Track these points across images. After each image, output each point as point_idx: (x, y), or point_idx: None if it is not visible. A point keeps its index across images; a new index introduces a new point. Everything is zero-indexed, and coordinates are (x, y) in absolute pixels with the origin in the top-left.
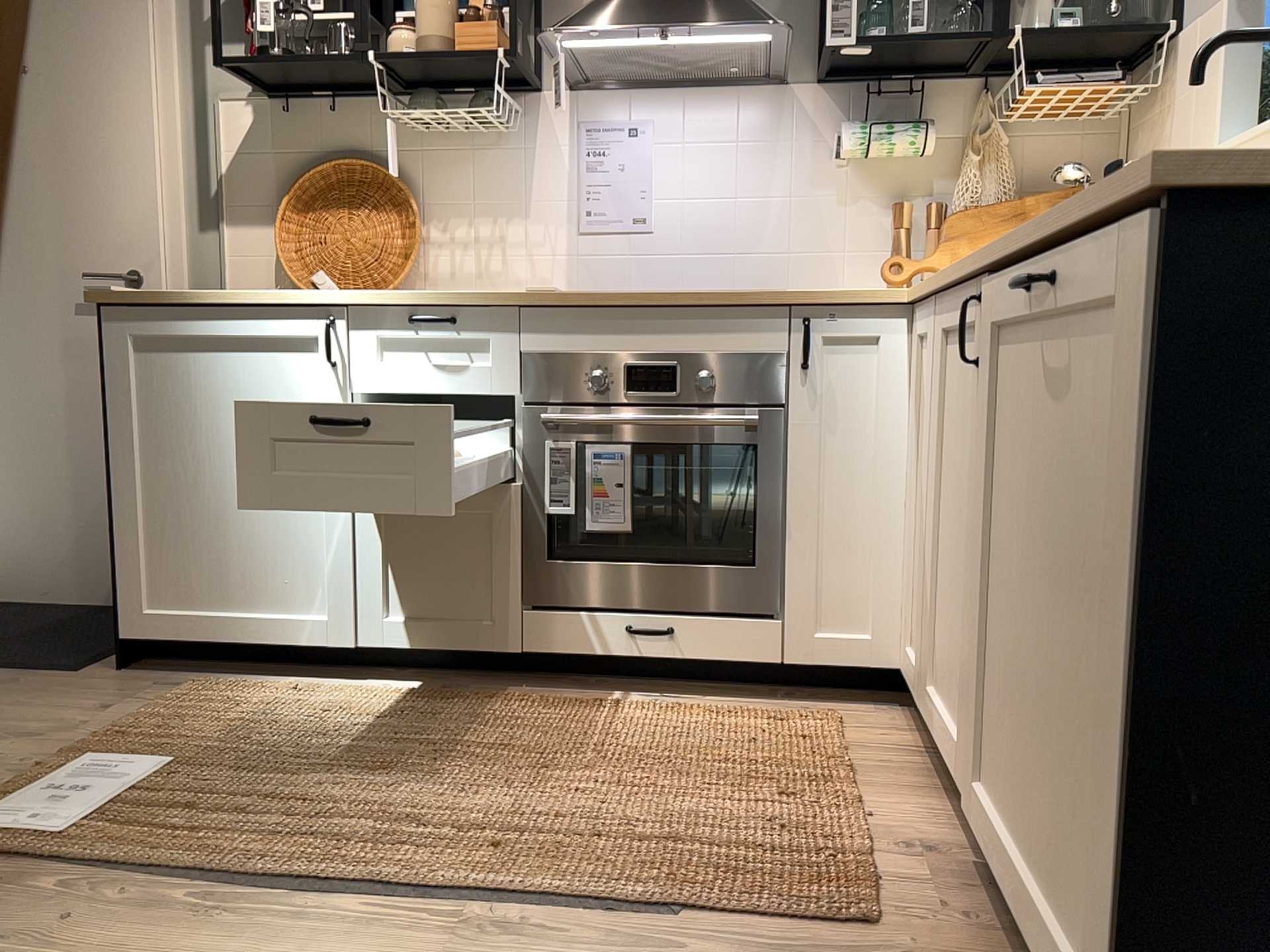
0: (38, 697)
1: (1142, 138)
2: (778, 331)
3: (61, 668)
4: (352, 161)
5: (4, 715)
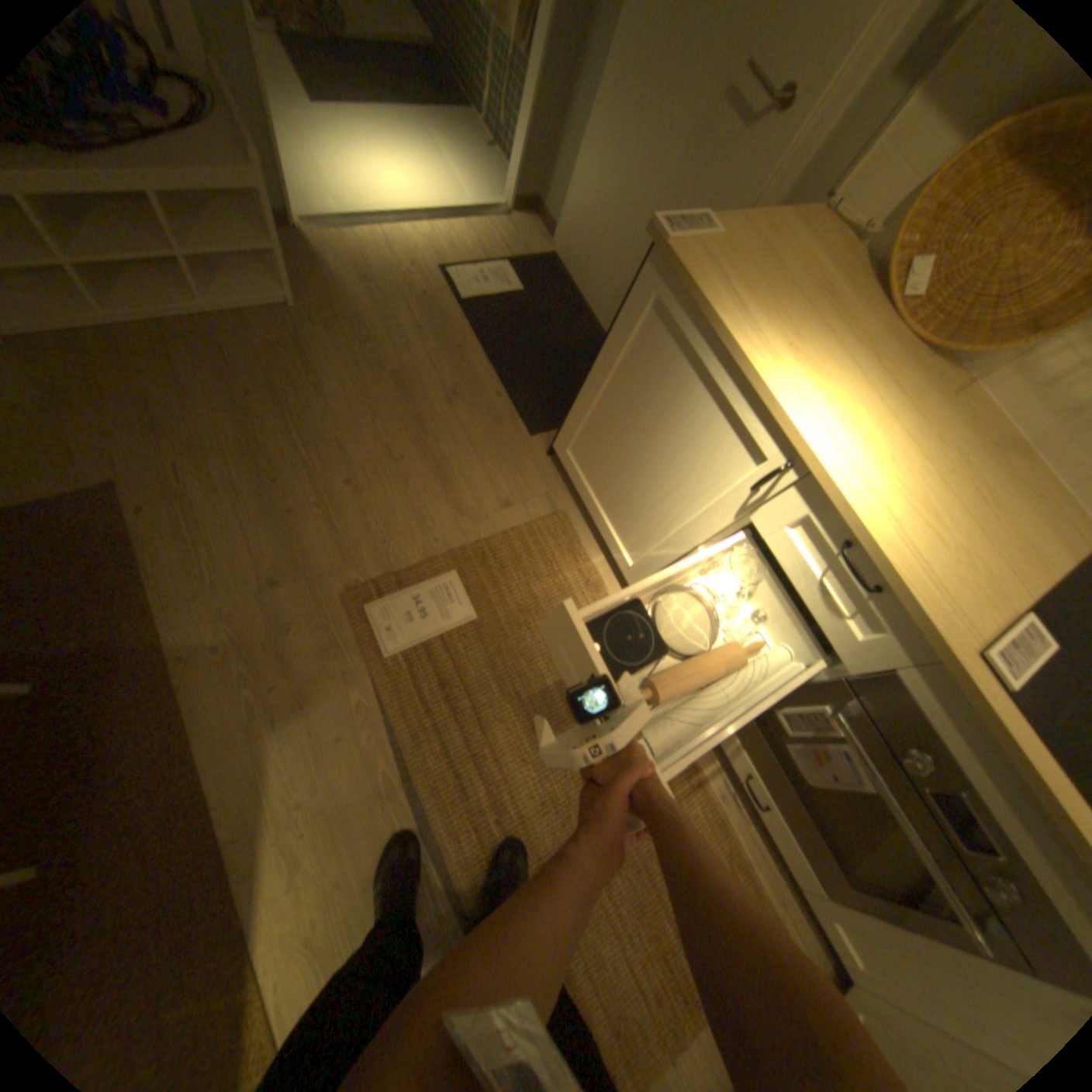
0: (496, 455)
1: None
2: None
3: (529, 424)
4: None
5: (470, 465)
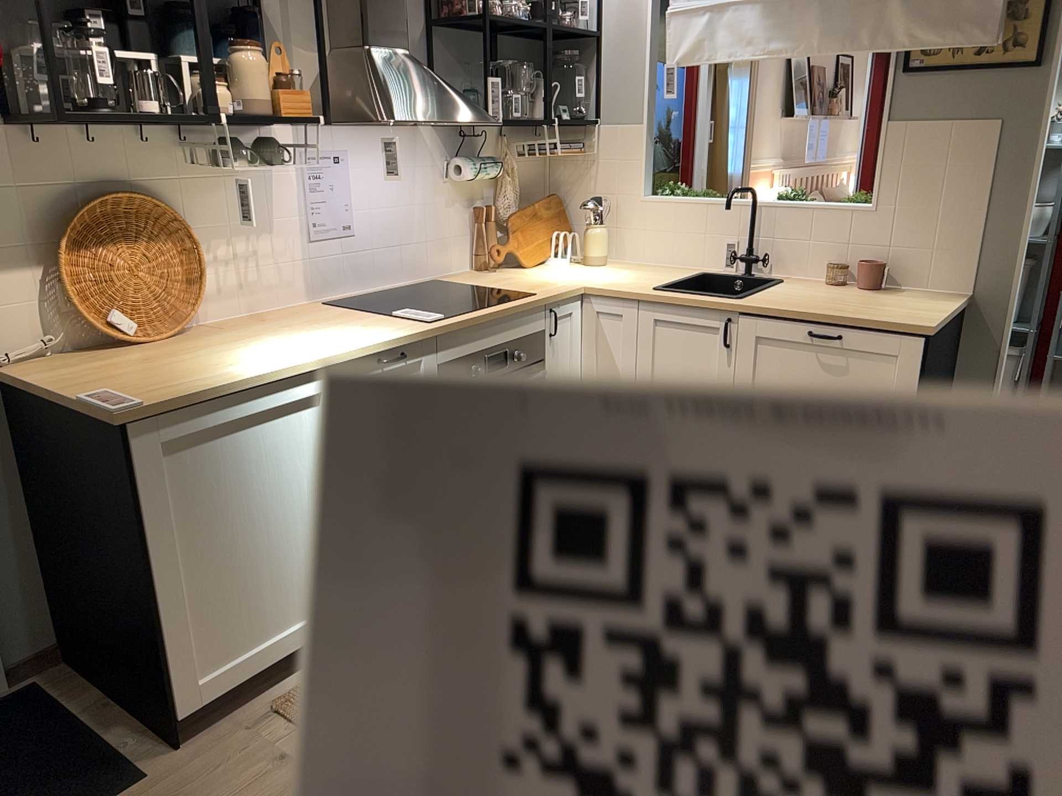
0: None
1: (571, 168)
2: (541, 318)
3: (120, 786)
4: (127, 195)
5: None
